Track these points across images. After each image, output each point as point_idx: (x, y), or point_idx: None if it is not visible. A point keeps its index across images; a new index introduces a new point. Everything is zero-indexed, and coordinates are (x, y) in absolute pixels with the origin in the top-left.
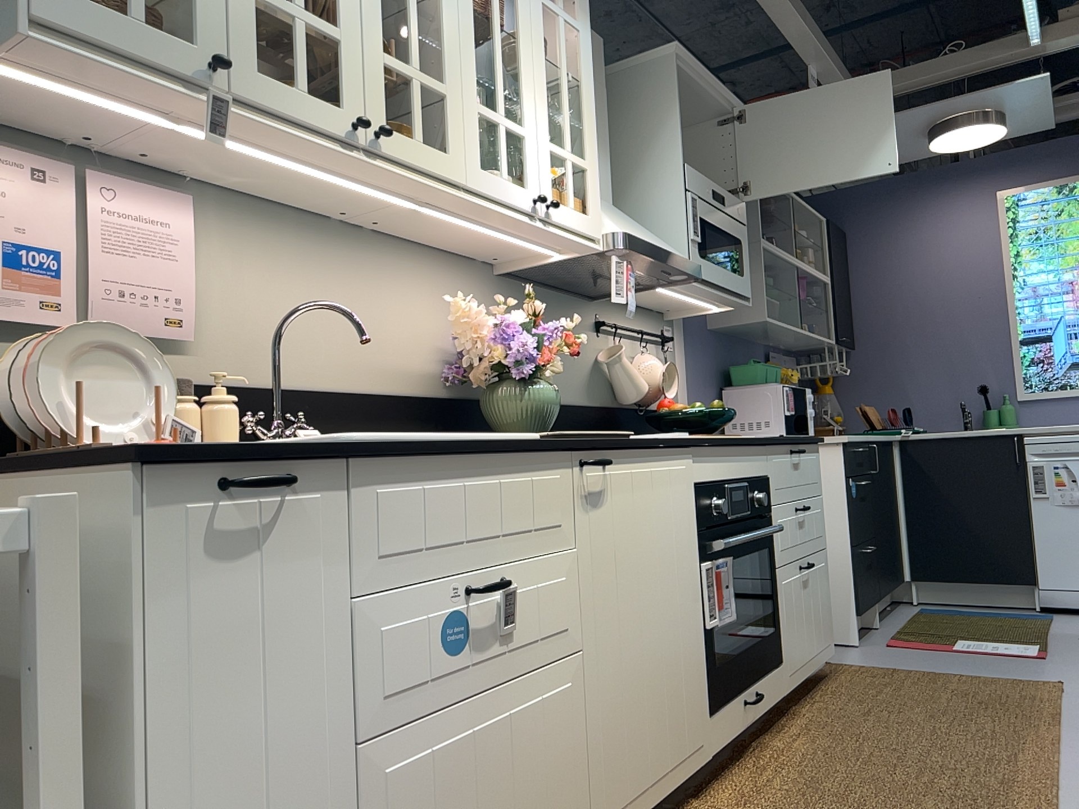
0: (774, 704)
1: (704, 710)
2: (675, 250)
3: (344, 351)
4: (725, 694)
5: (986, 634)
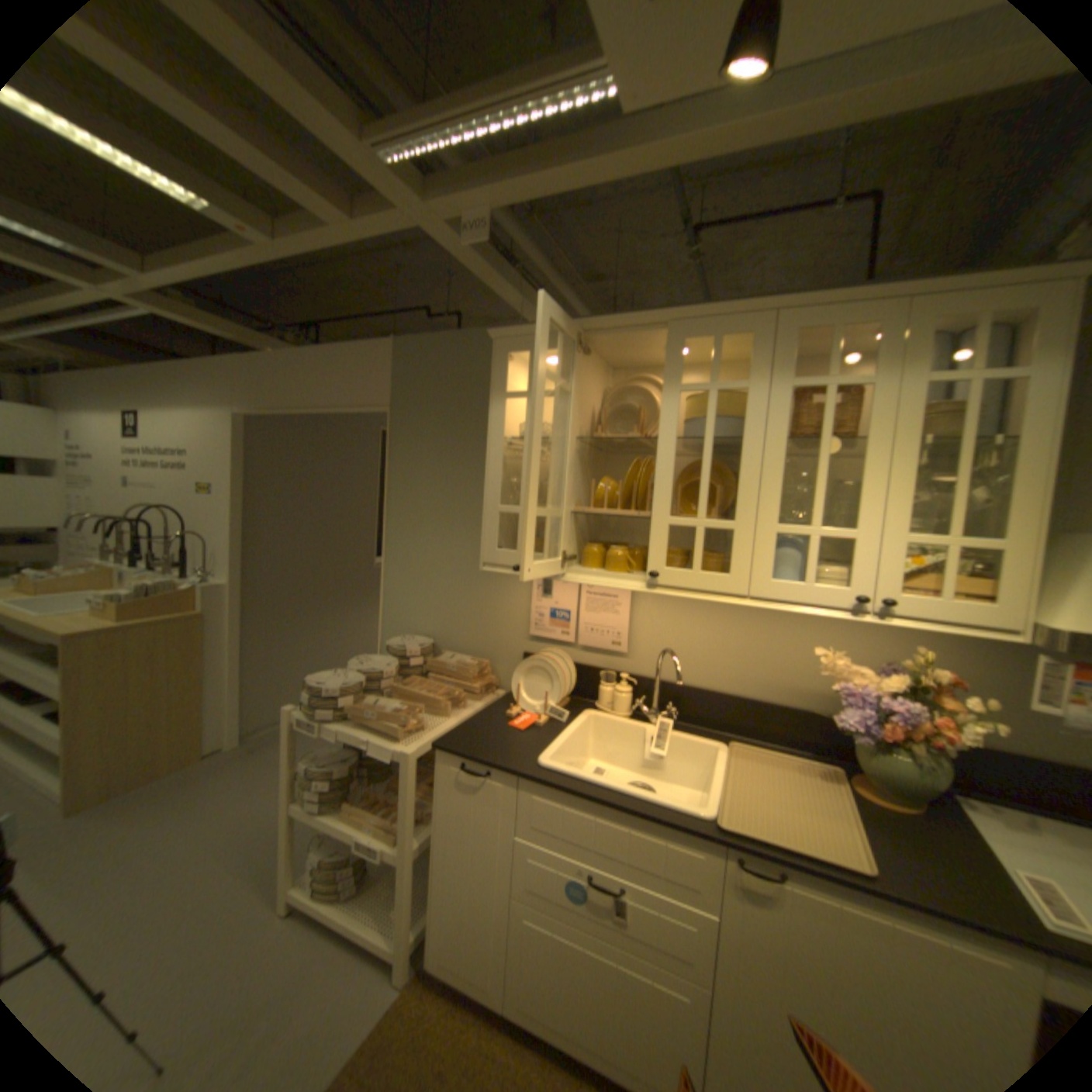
0: None
1: None
2: None
3: (737, 668)
4: None
5: None
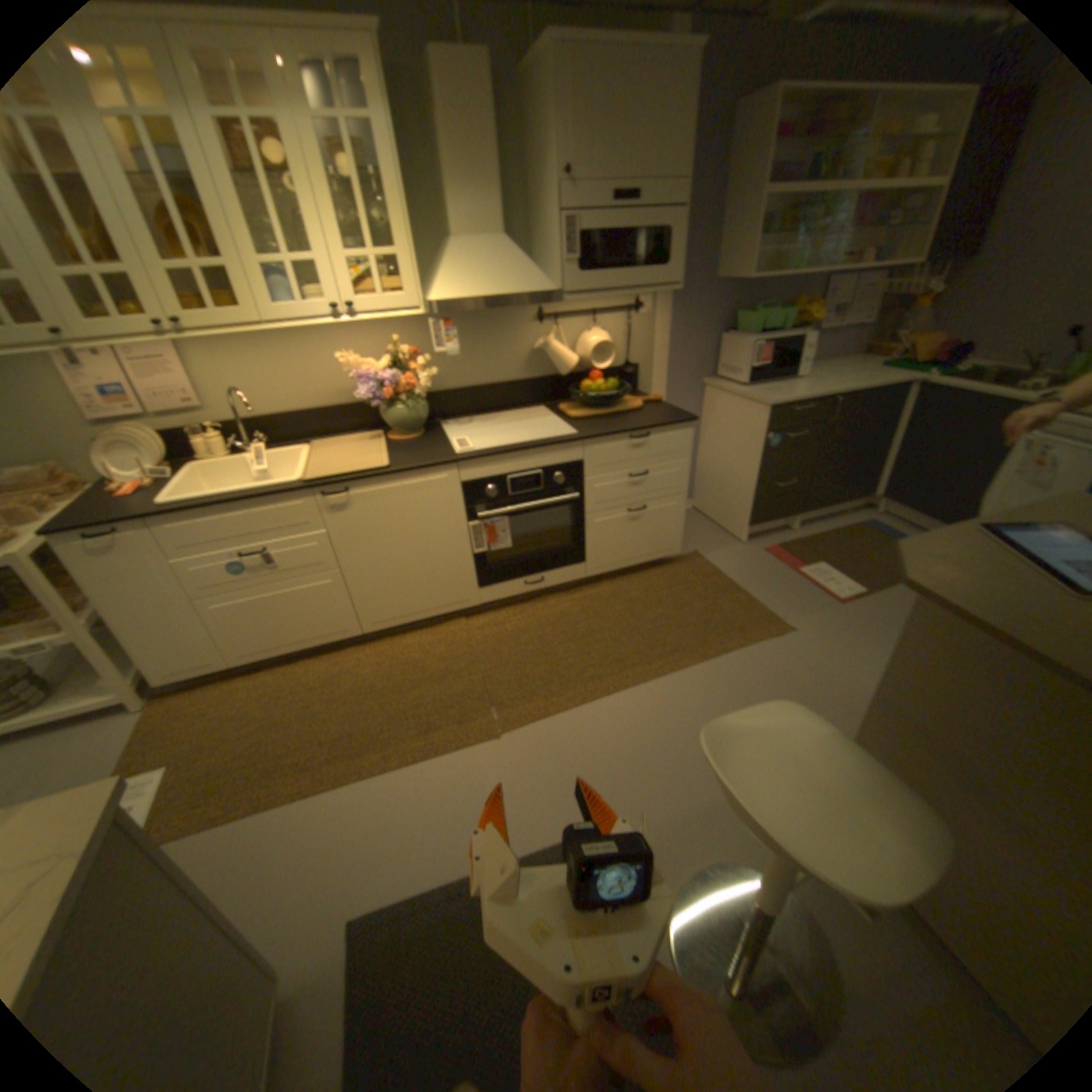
0: (569, 582)
1: (472, 587)
2: (531, 282)
3: (298, 389)
4: (499, 580)
5: (857, 565)
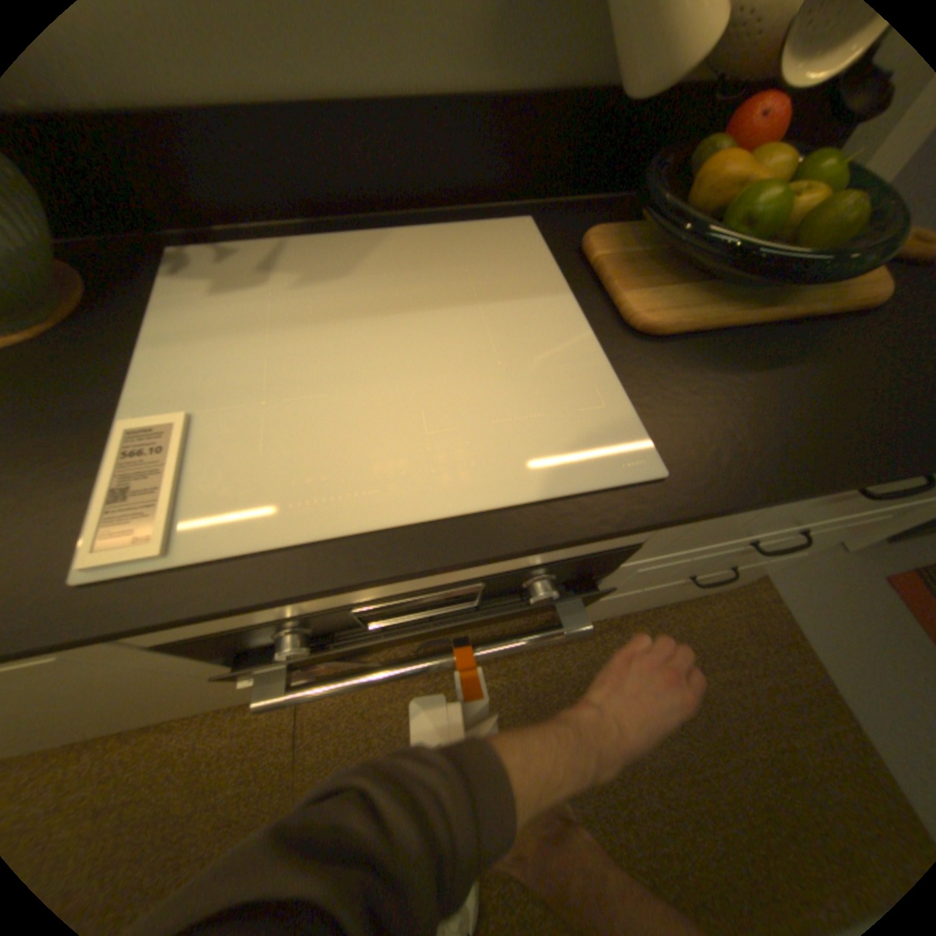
0: None
1: None
2: None
3: None
4: None
5: None
